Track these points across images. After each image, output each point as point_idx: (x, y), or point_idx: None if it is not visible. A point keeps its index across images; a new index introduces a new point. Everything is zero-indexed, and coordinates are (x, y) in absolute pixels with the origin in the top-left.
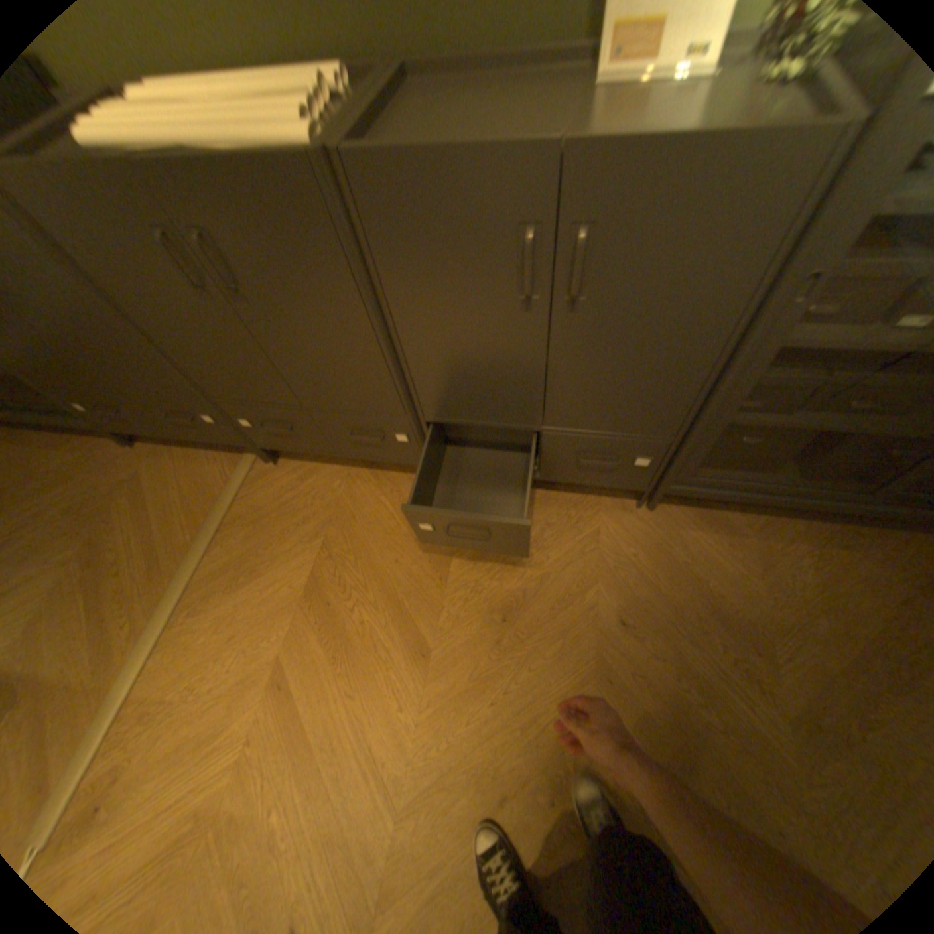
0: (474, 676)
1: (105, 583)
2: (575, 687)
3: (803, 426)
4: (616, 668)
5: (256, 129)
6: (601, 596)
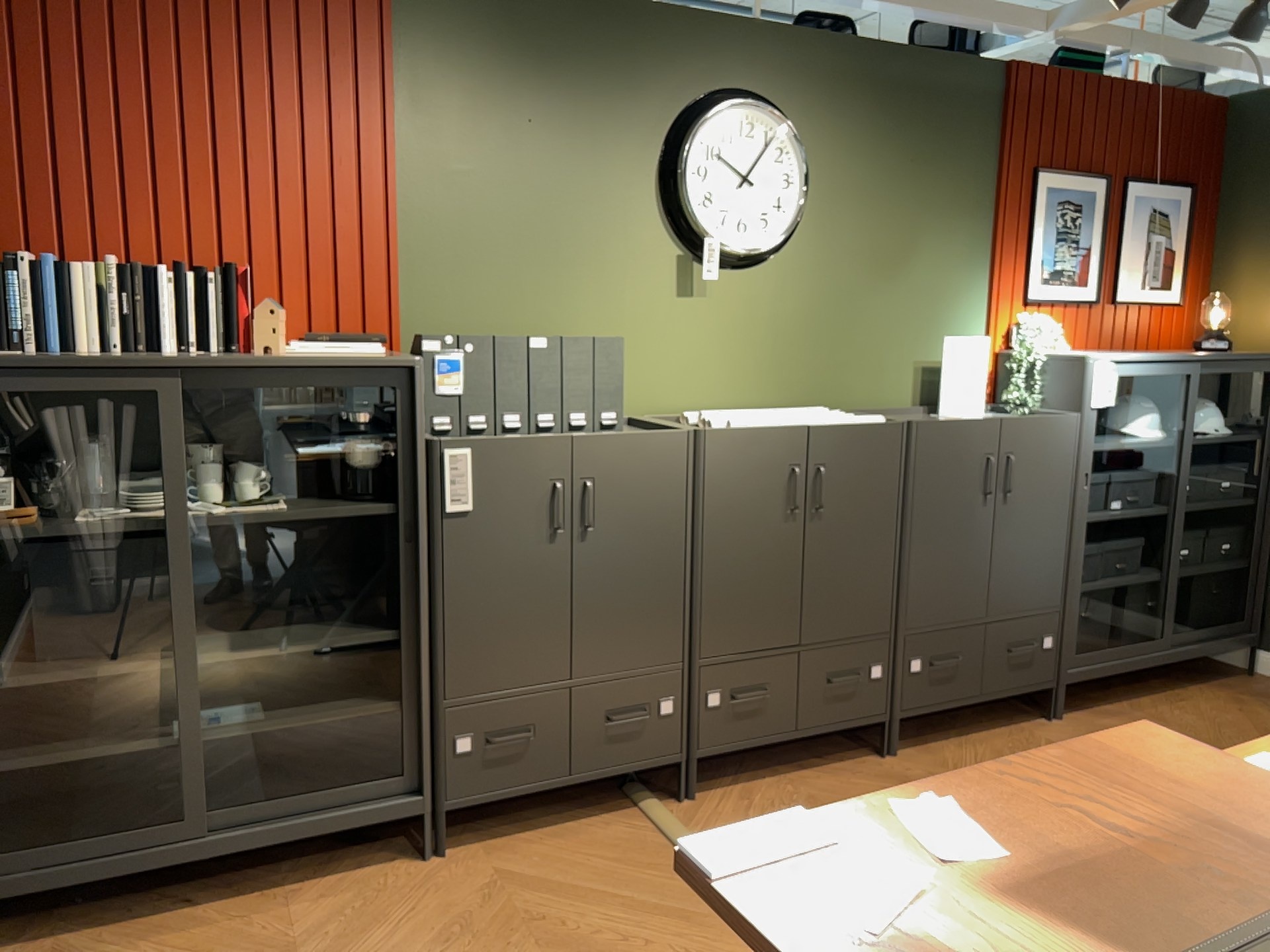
0: None
1: None
2: None
3: (1106, 593)
4: None
5: (855, 417)
6: None
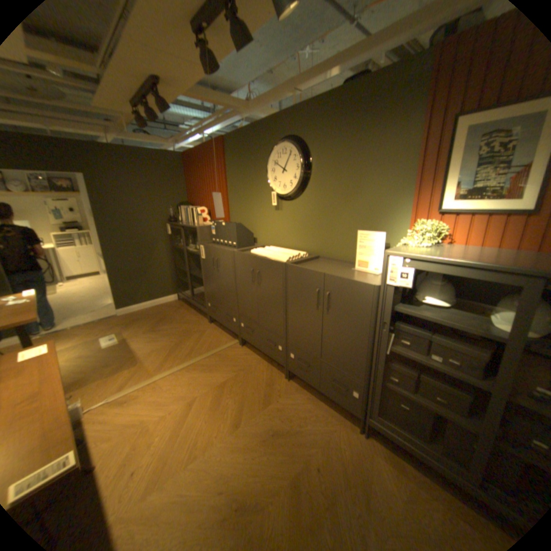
0: (247, 445)
1: (176, 351)
2: (280, 478)
3: (424, 407)
4: (302, 484)
5: (279, 258)
6: (317, 454)
